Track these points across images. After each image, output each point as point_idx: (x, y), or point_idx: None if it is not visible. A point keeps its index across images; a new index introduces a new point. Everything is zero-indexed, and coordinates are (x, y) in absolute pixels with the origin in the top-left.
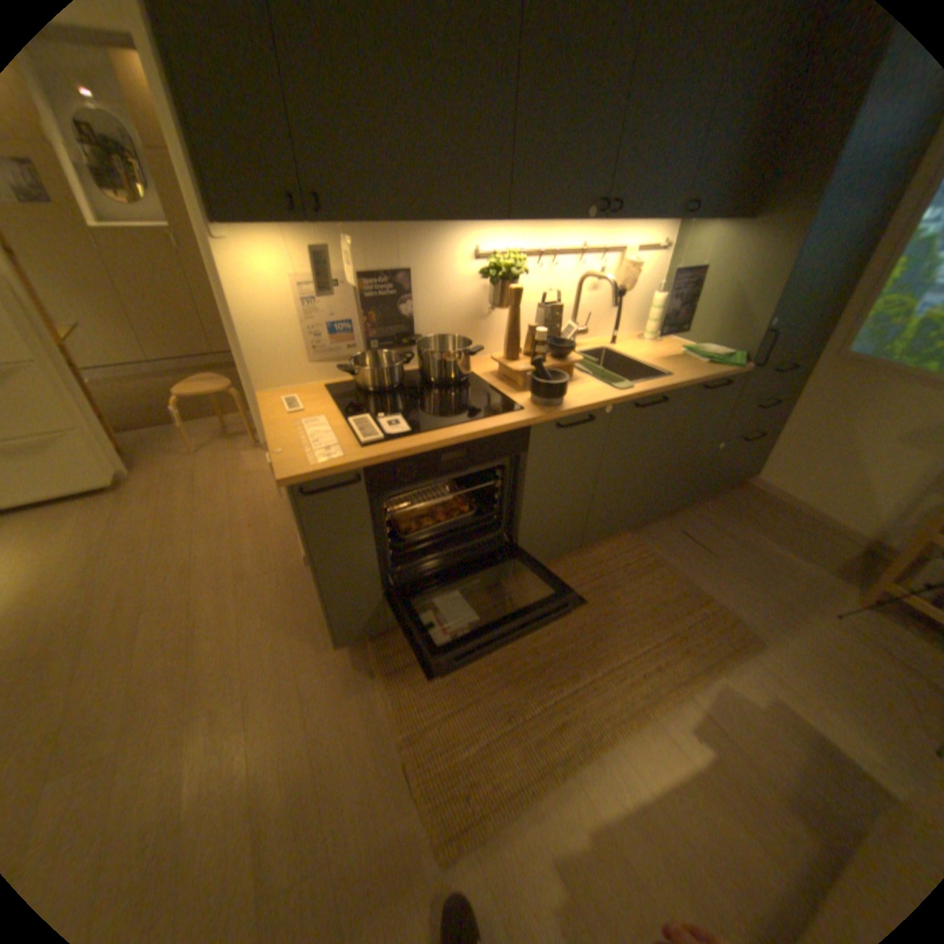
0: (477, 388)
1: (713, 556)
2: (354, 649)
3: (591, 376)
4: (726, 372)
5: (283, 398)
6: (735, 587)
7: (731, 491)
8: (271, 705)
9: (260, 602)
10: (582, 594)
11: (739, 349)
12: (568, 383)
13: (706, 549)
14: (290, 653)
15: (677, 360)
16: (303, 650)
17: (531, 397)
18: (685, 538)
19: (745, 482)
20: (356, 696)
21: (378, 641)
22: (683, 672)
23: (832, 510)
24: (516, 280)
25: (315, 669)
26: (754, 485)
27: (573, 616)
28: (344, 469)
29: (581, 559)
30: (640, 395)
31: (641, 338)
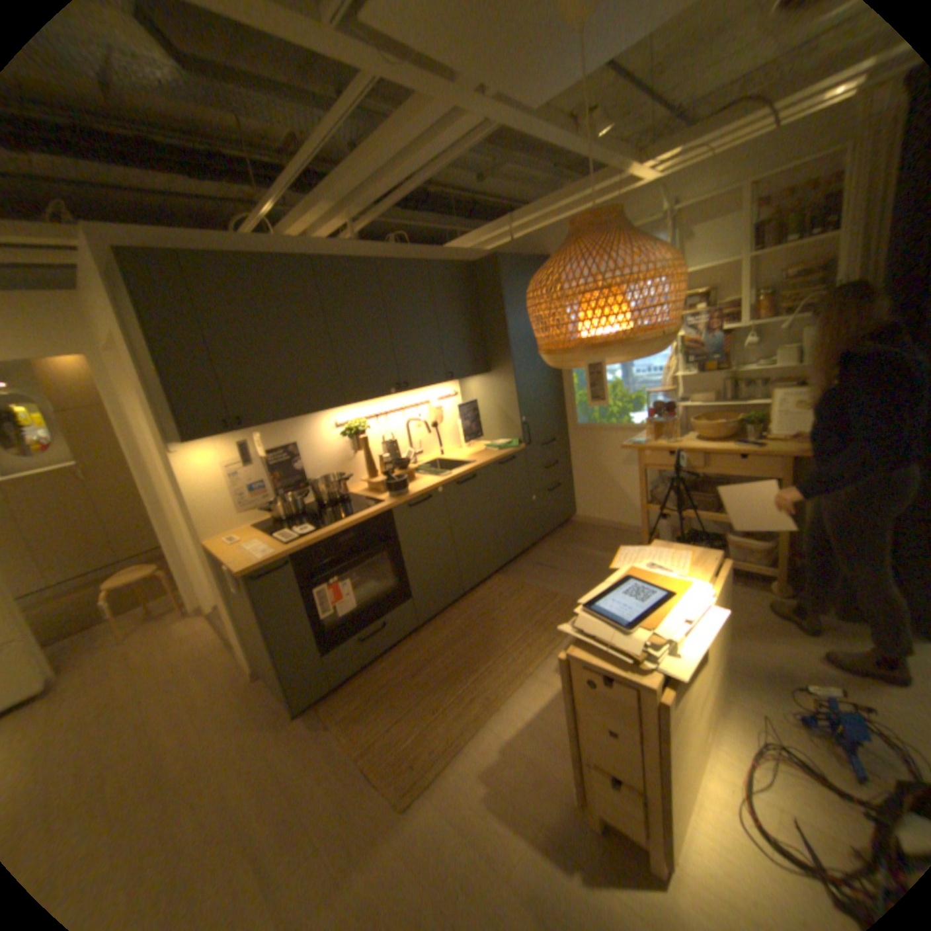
0: (356, 500)
1: (556, 570)
2: (307, 719)
3: (427, 475)
4: (509, 452)
5: (222, 541)
6: (571, 583)
7: (563, 529)
8: (246, 781)
9: (218, 721)
10: (472, 622)
11: (514, 439)
12: (413, 482)
13: (551, 568)
14: (254, 742)
15: (480, 453)
16: (264, 736)
17: (388, 493)
18: (537, 566)
19: (571, 521)
20: (316, 747)
21: (325, 706)
22: (544, 641)
23: (620, 518)
24: (365, 433)
25: (278, 744)
26: (577, 520)
27: (468, 637)
28: (277, 558)
29: (468, 602)
30: (457, 477)
31: (461, 448)
